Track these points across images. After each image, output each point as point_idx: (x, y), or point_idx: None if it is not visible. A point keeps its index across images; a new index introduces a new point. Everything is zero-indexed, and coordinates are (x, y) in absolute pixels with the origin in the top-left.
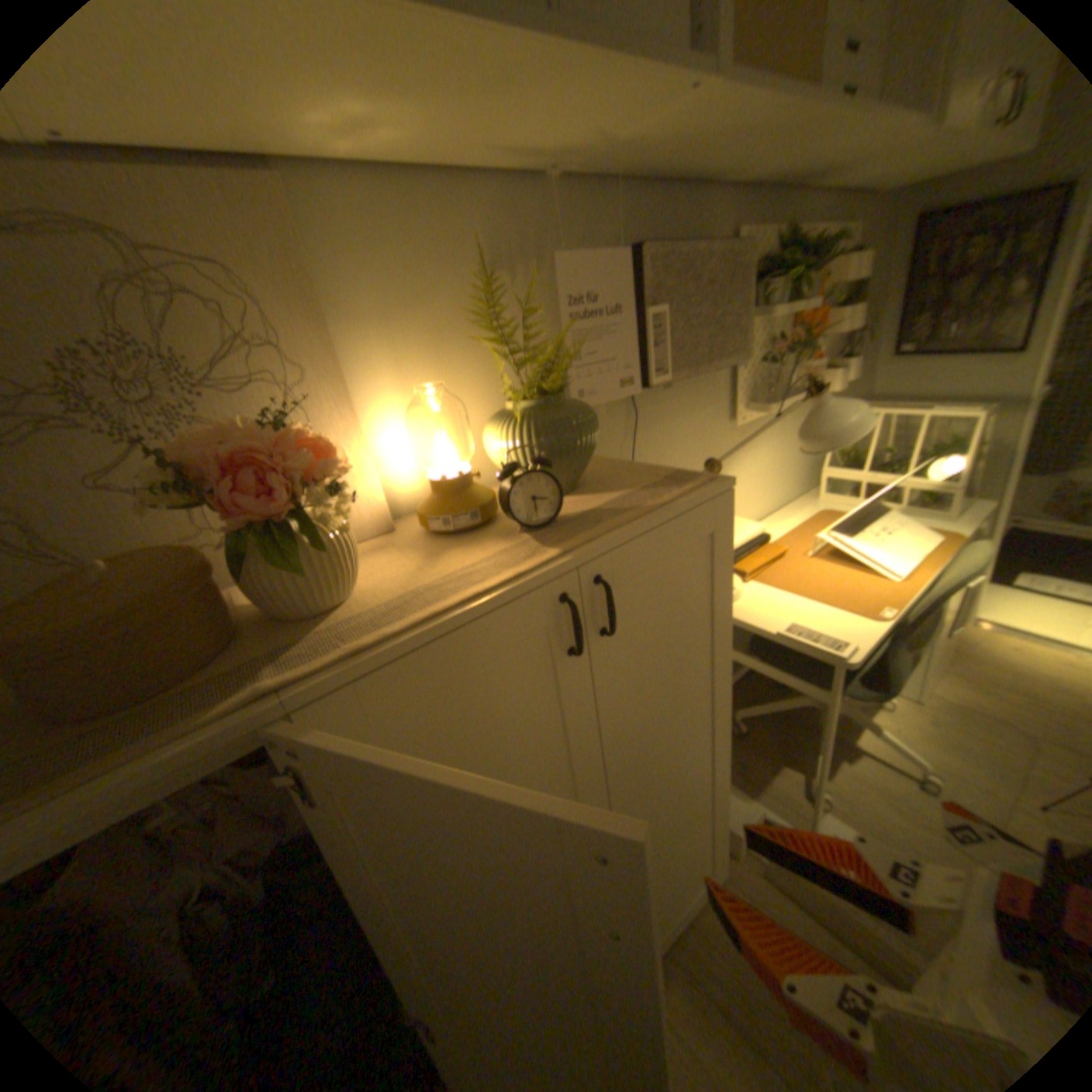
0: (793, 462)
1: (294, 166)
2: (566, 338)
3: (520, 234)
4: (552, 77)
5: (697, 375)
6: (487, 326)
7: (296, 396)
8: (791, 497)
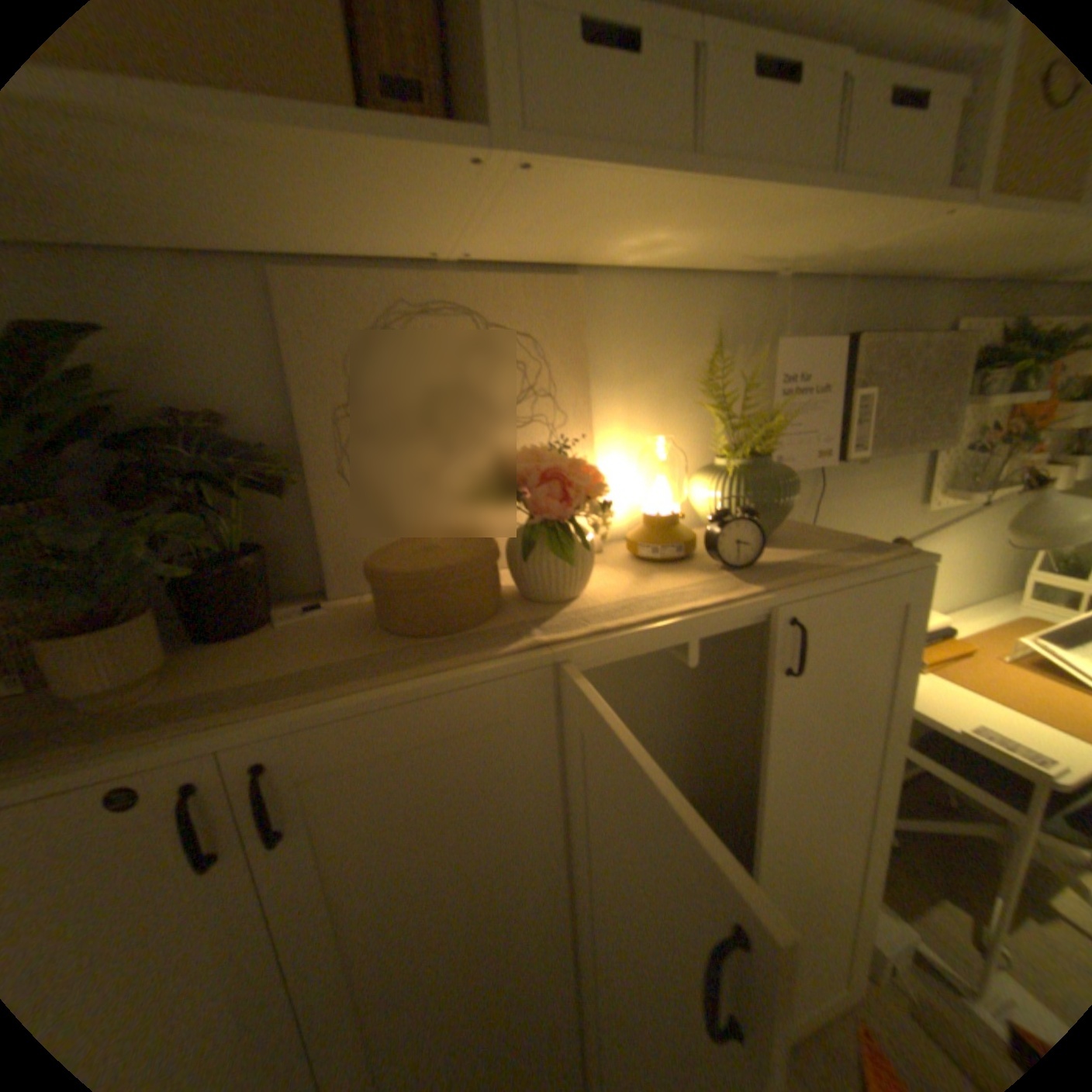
0: (992, 558)
1: (591, 271)
2: (777, 410)
3: (745, 322)
4: (821, 212)
5: (892, 455)
6: (712, 395)
7: (559, 436)
8: (985, 596)
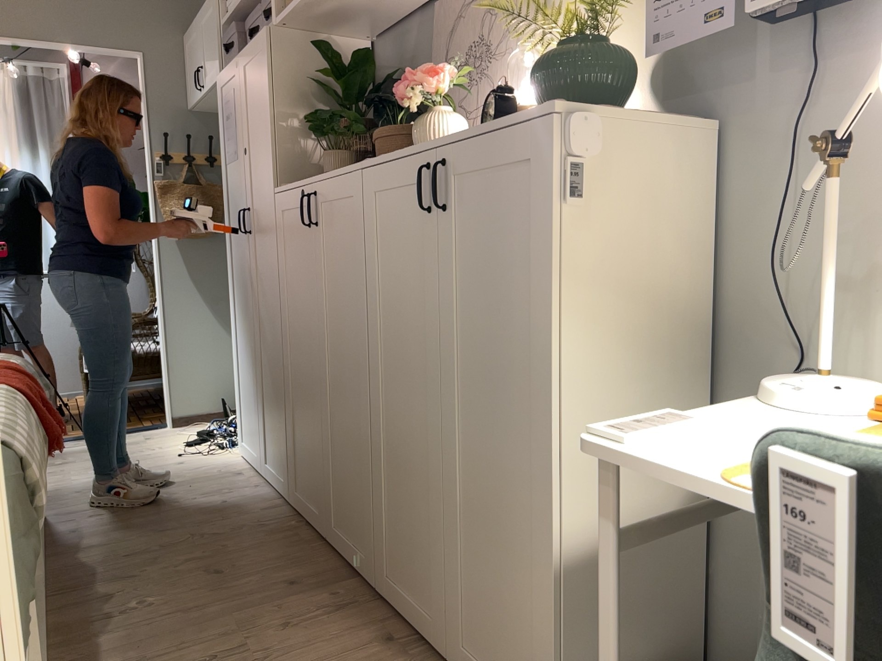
0: None
1: None
2: None
3: None
4: None
5: None
6: None
7: (508, 62)
8: None
